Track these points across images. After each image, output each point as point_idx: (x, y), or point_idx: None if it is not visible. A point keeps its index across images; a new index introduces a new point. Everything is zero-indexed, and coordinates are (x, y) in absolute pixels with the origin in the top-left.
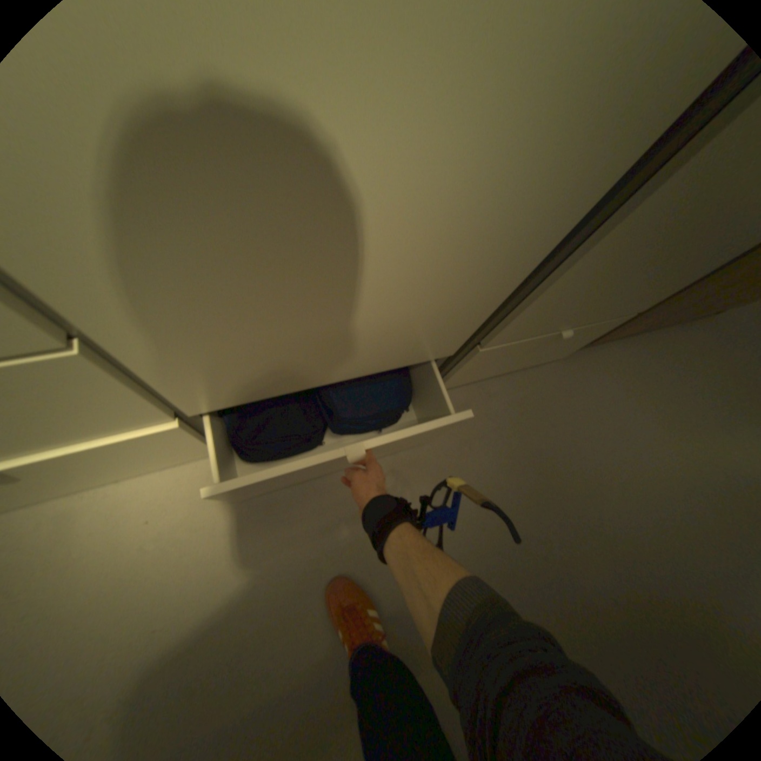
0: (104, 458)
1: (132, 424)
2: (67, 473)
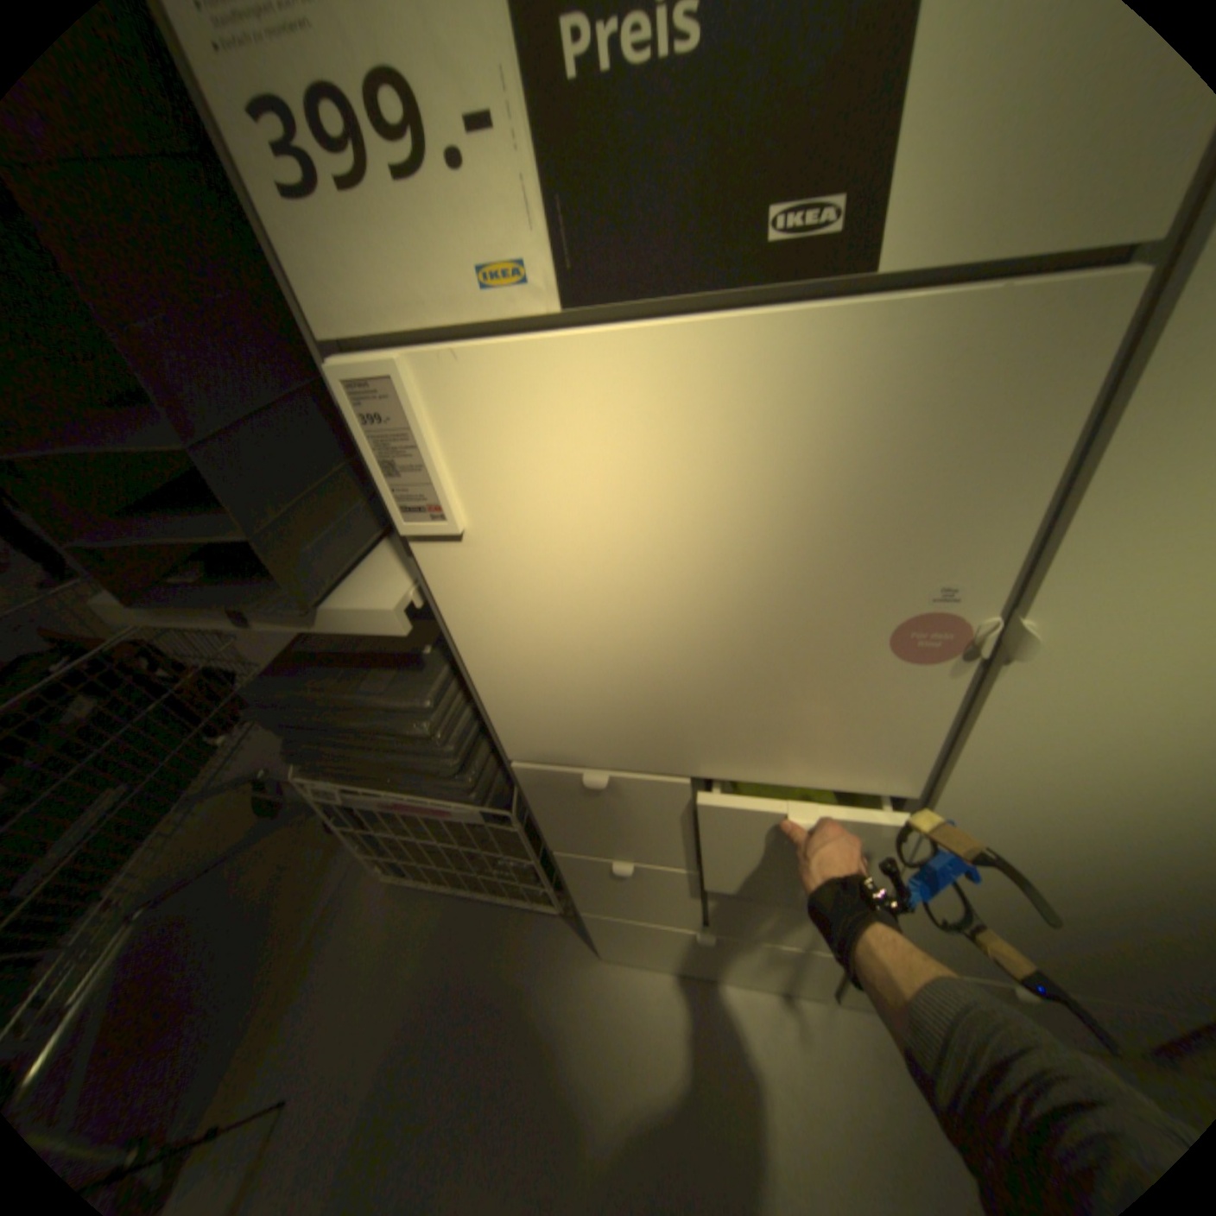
0: (757, 966)
1: (819, 950)
2: (717, 966)
